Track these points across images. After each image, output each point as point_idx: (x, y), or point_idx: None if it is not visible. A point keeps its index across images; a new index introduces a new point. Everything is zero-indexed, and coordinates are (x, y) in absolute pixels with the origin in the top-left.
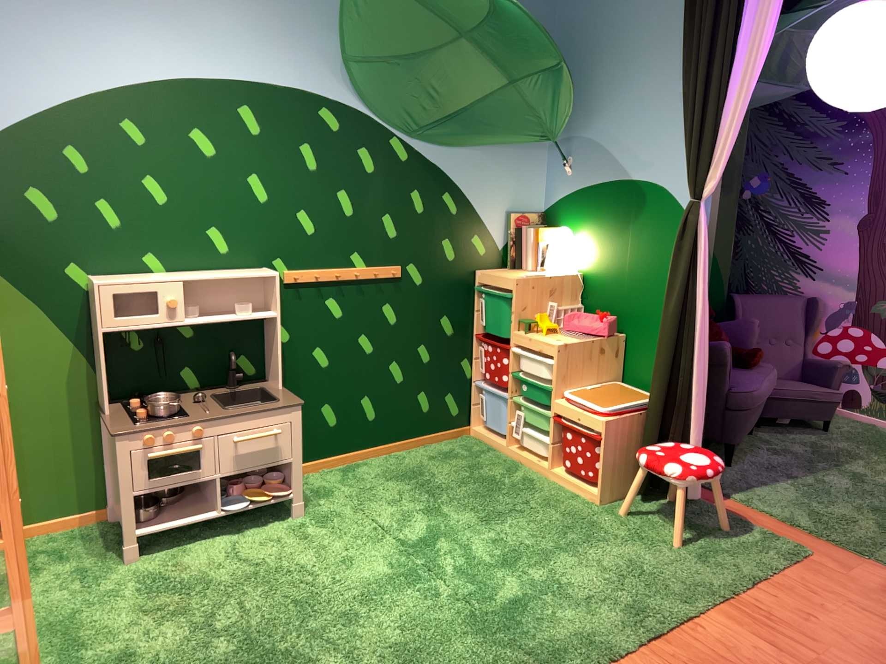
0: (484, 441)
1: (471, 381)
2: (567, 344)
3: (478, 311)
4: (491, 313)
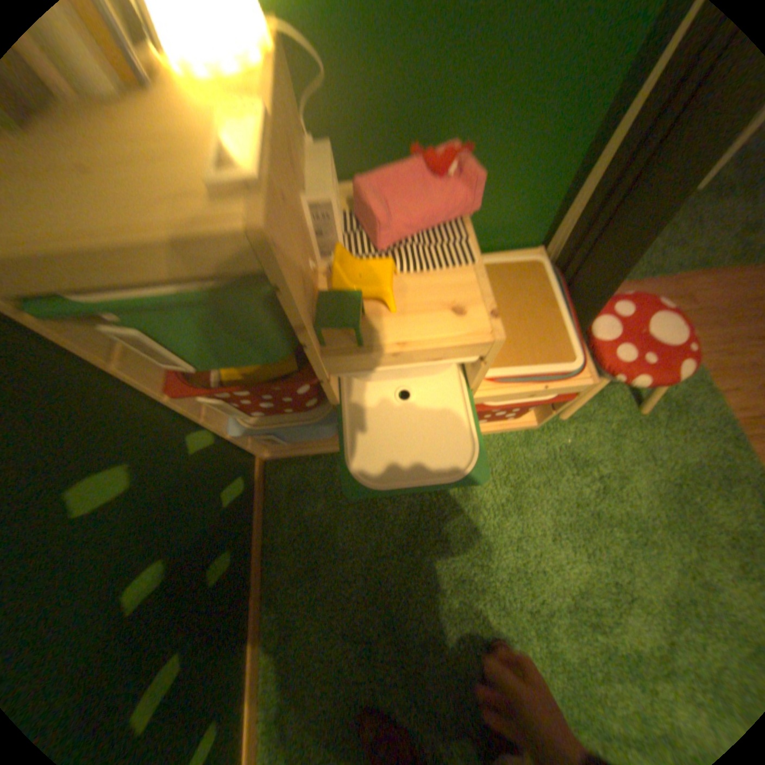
0: (300, 455)
1: (218, 437)
2: (494, 308)
3: (110, 355)
4: (201, 356)
